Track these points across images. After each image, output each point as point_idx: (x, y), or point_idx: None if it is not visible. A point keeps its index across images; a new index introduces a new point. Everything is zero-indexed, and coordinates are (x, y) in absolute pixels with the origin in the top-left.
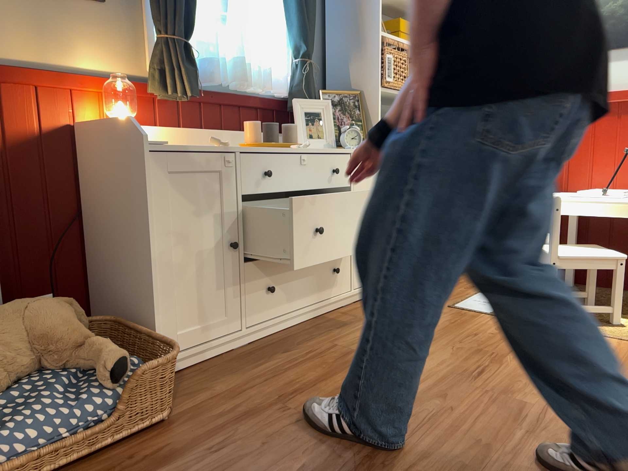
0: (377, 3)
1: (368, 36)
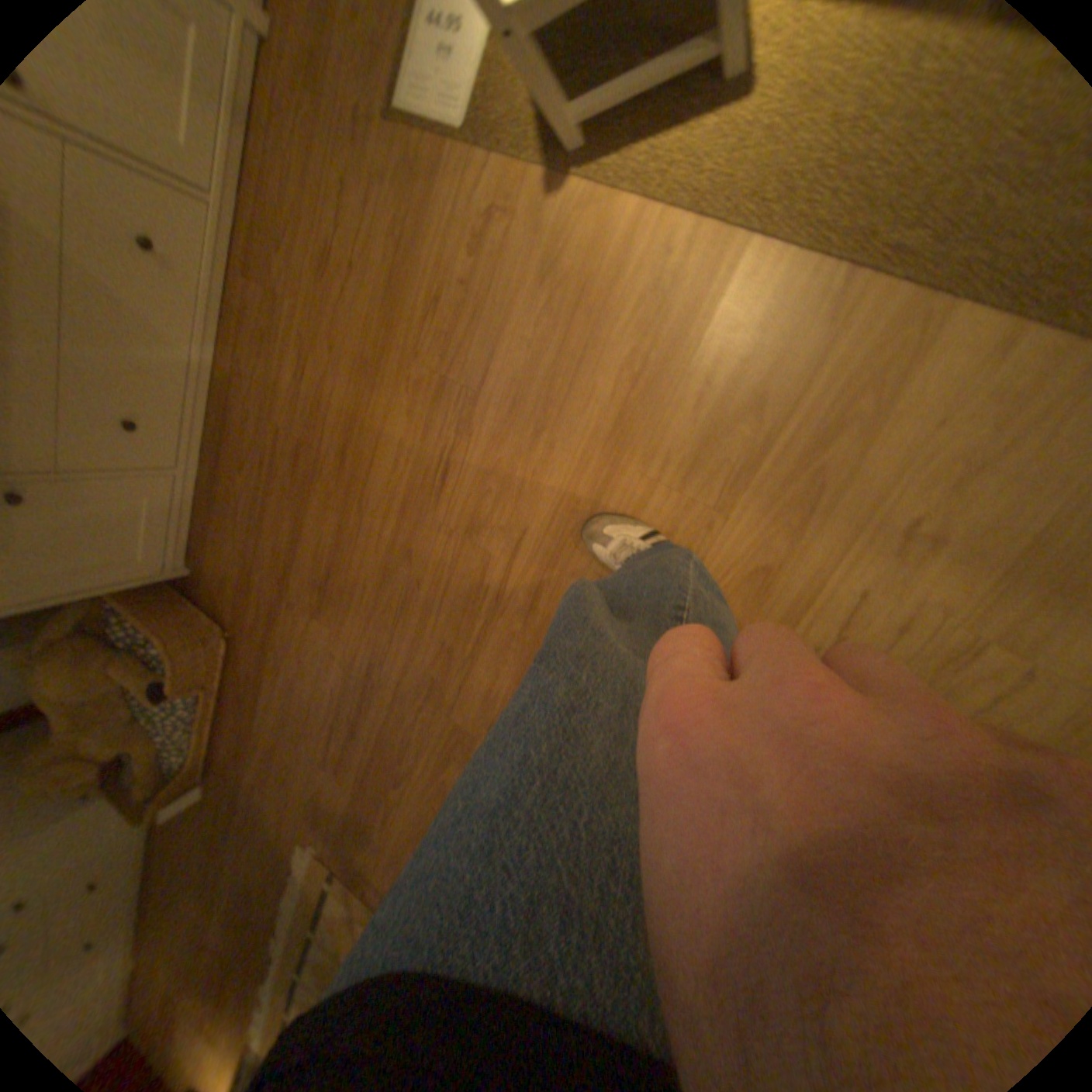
0: None
1: None
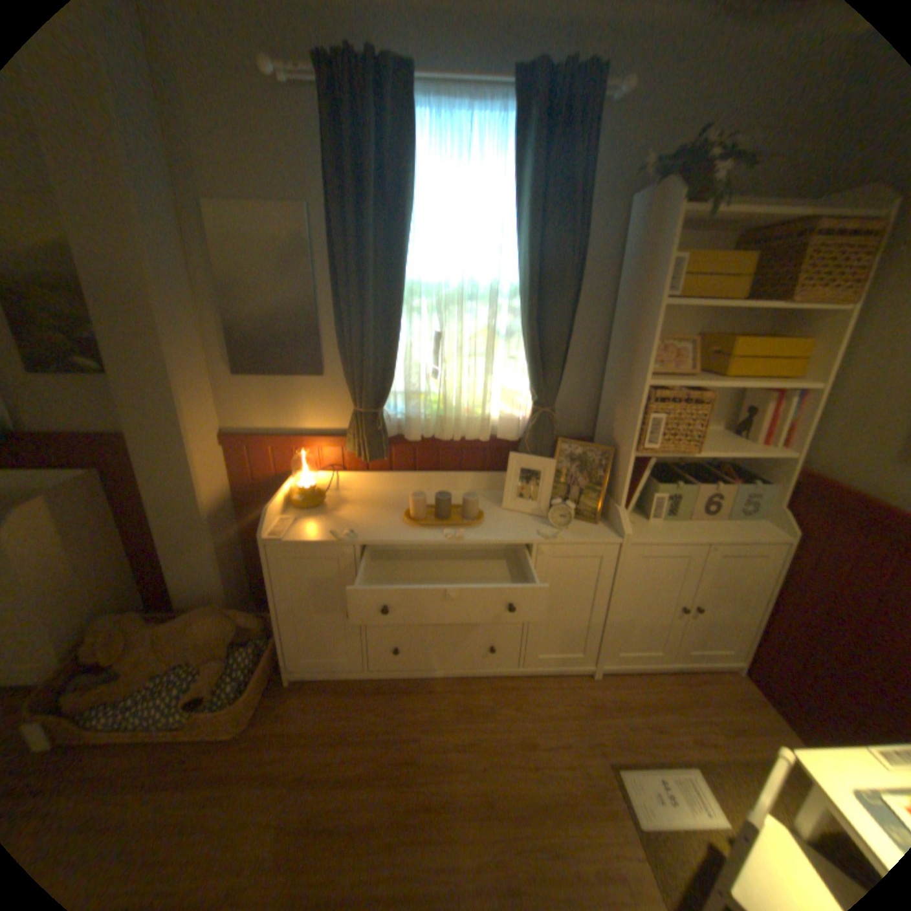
0: (652, 340)
1: (636, 381)
